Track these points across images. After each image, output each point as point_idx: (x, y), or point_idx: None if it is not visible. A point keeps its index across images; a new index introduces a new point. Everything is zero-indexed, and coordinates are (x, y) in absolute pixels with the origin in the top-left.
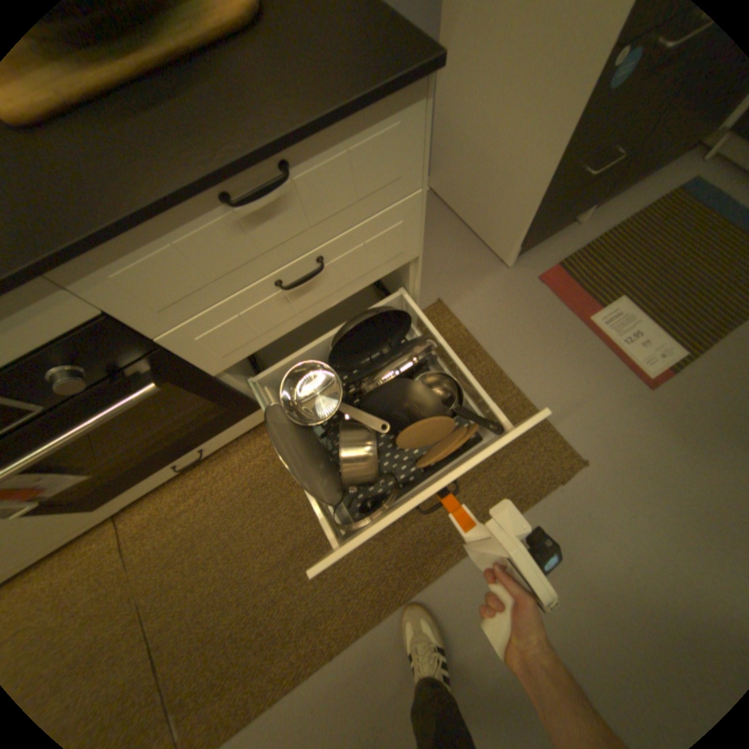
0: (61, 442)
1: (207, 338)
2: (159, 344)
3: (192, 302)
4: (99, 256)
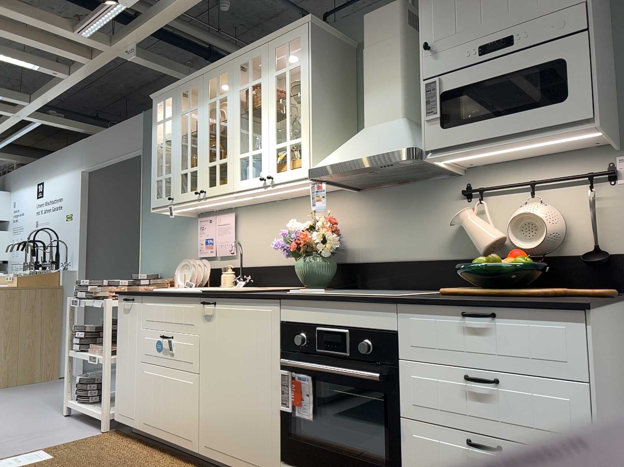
0: (337, 370)
1: (417, 382)
2: (400, 365)
3: (426, 354)
4: (415, 310)
